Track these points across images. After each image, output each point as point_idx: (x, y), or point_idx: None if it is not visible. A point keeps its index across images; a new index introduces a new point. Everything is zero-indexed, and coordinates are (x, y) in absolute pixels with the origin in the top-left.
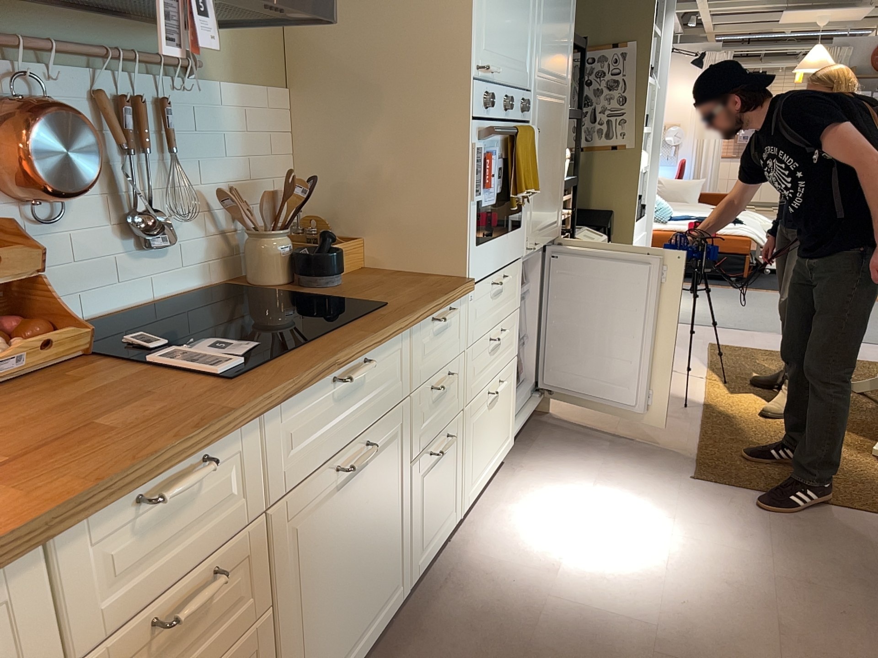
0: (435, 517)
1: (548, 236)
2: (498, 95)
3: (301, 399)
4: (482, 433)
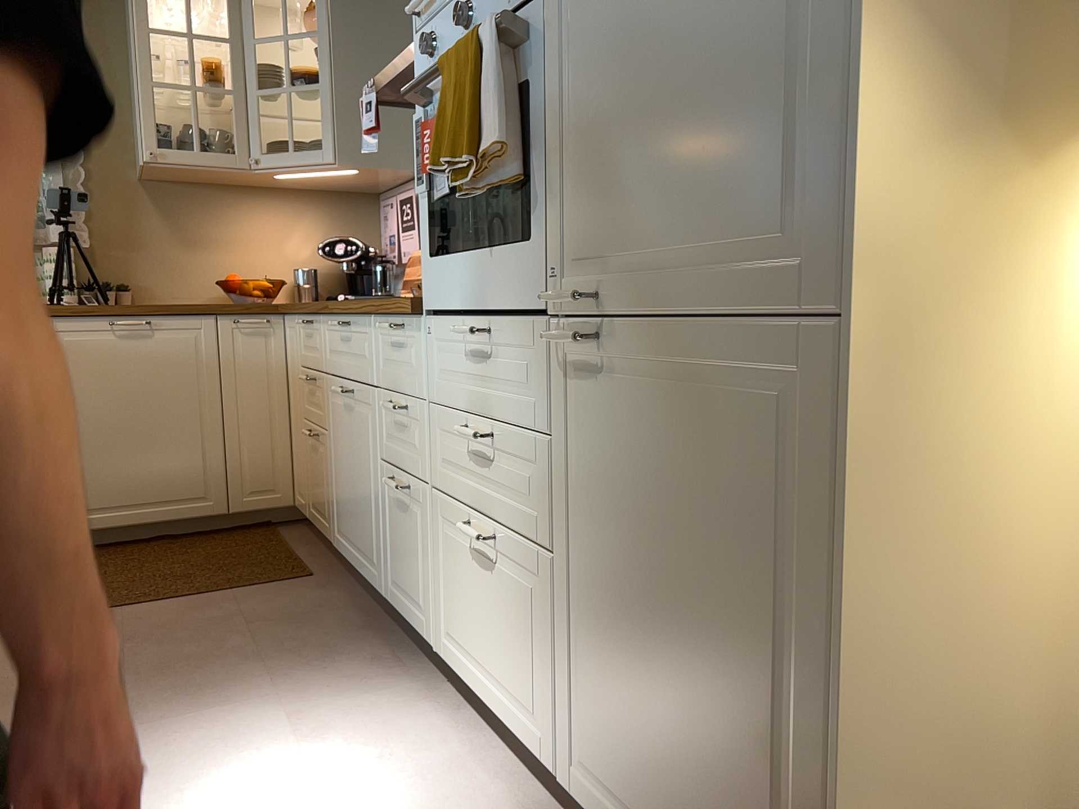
0: (404, 576)
1: (712, 293)
2: (452, 12)
3: (330, 322)
4: (466, 589)
